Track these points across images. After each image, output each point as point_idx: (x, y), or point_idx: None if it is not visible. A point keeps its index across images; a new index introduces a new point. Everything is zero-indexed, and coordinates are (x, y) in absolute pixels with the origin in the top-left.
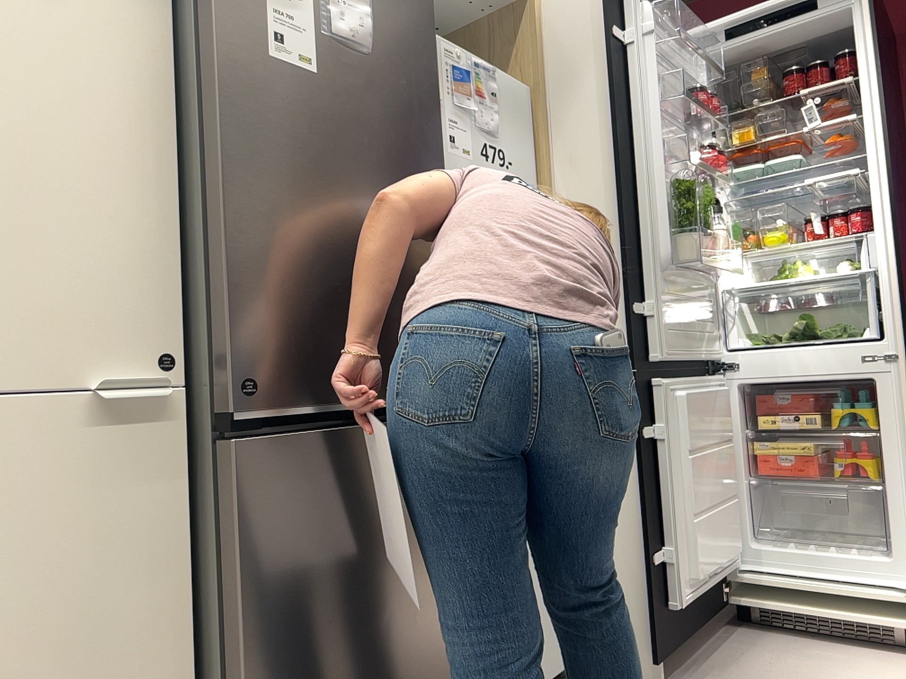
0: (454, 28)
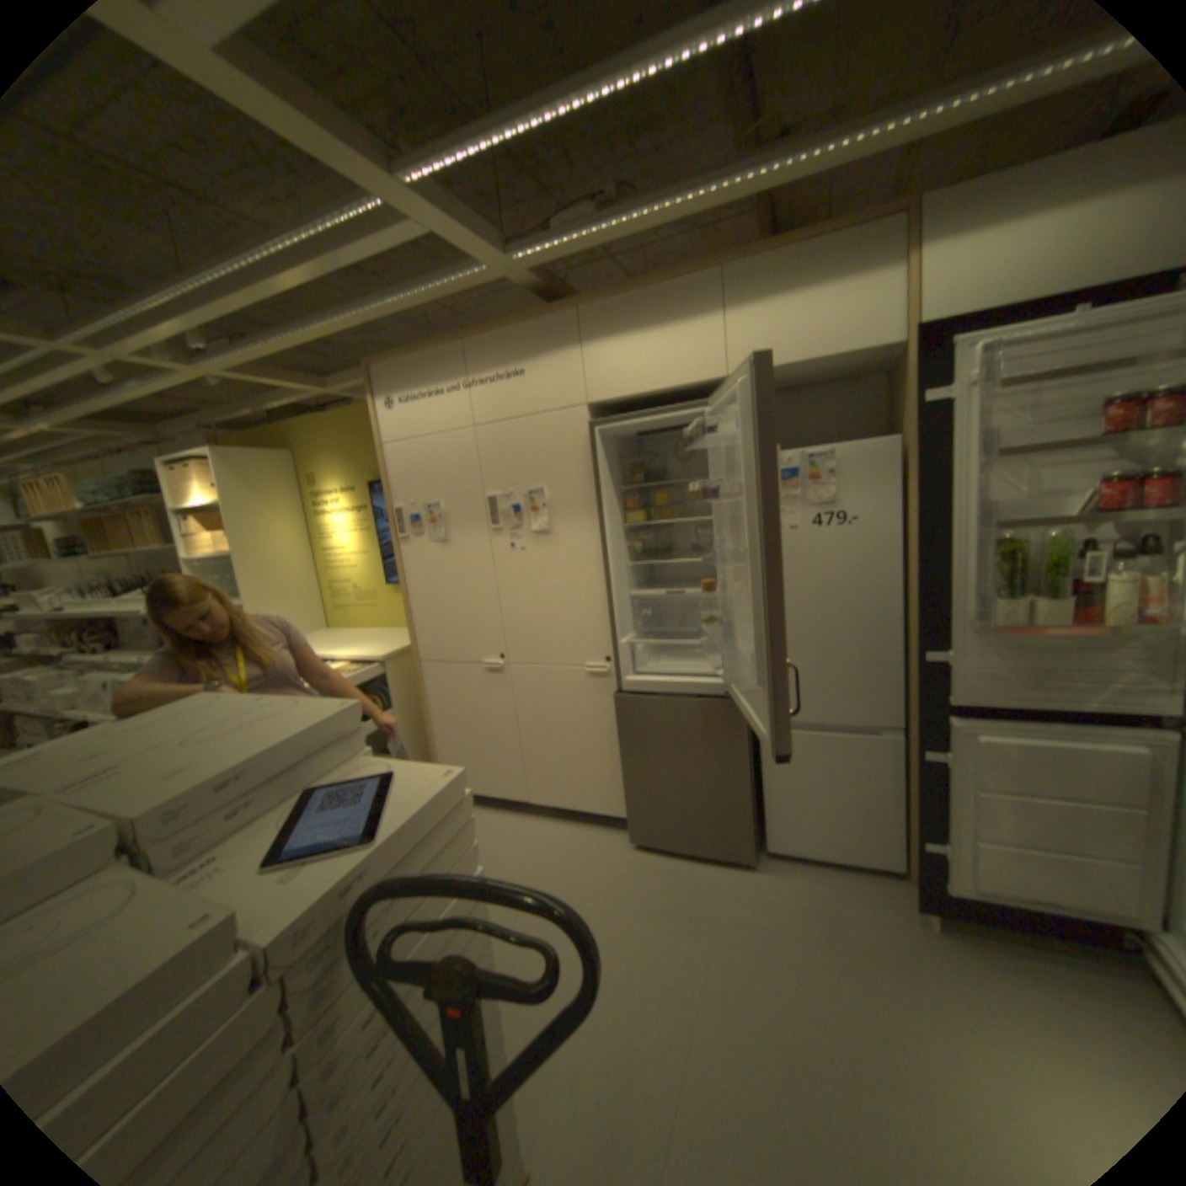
0: (891, 359)
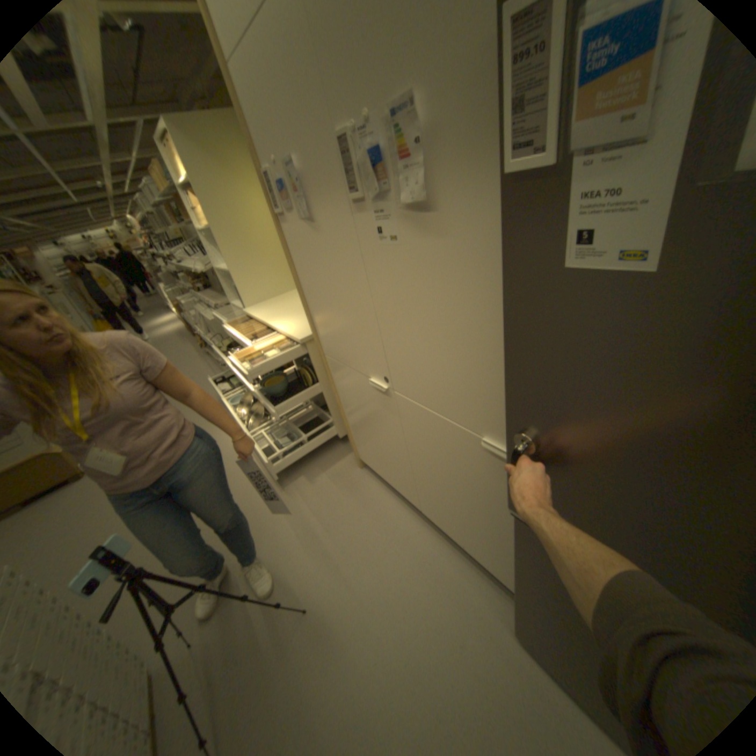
0: None
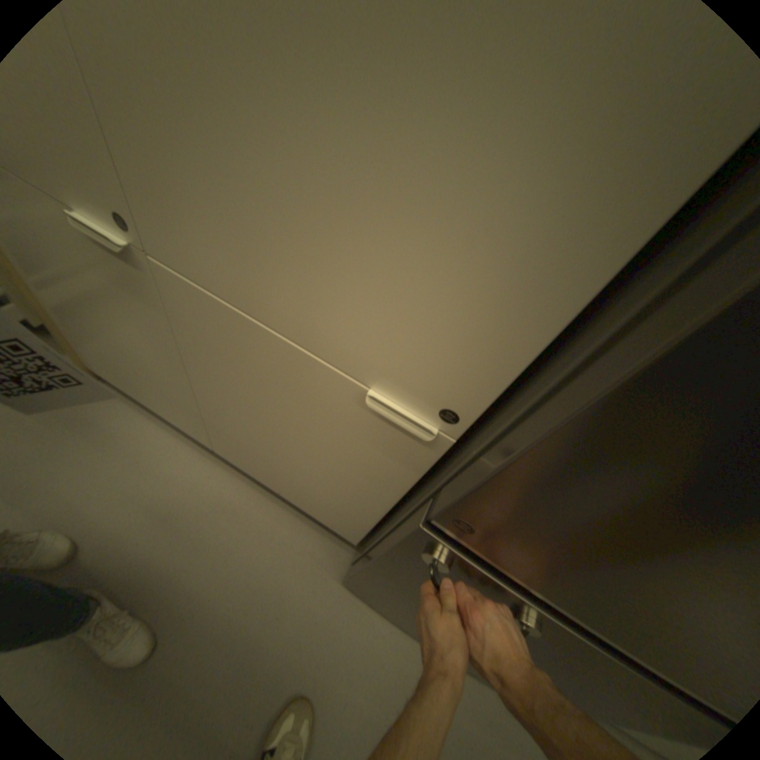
0: None
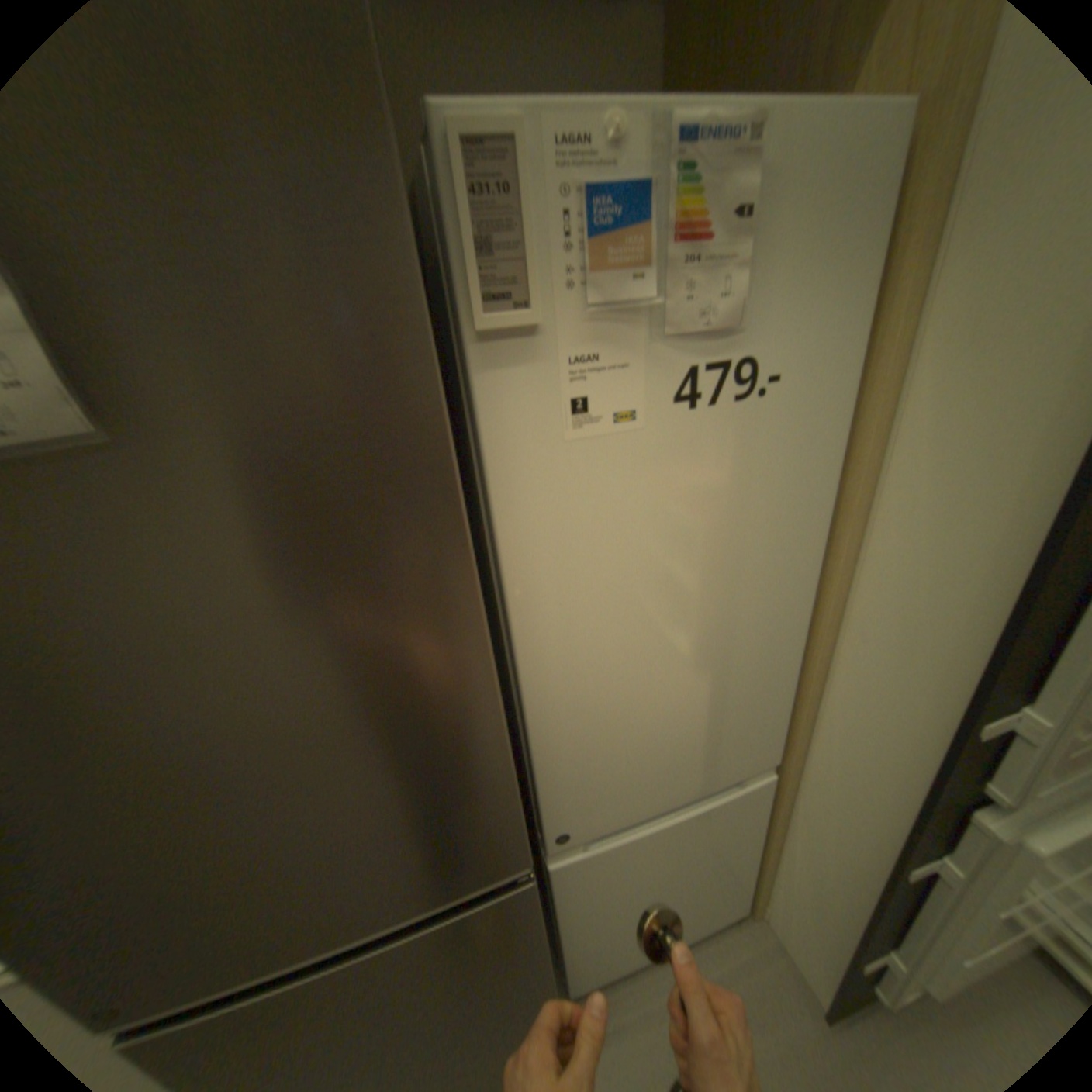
0: None
